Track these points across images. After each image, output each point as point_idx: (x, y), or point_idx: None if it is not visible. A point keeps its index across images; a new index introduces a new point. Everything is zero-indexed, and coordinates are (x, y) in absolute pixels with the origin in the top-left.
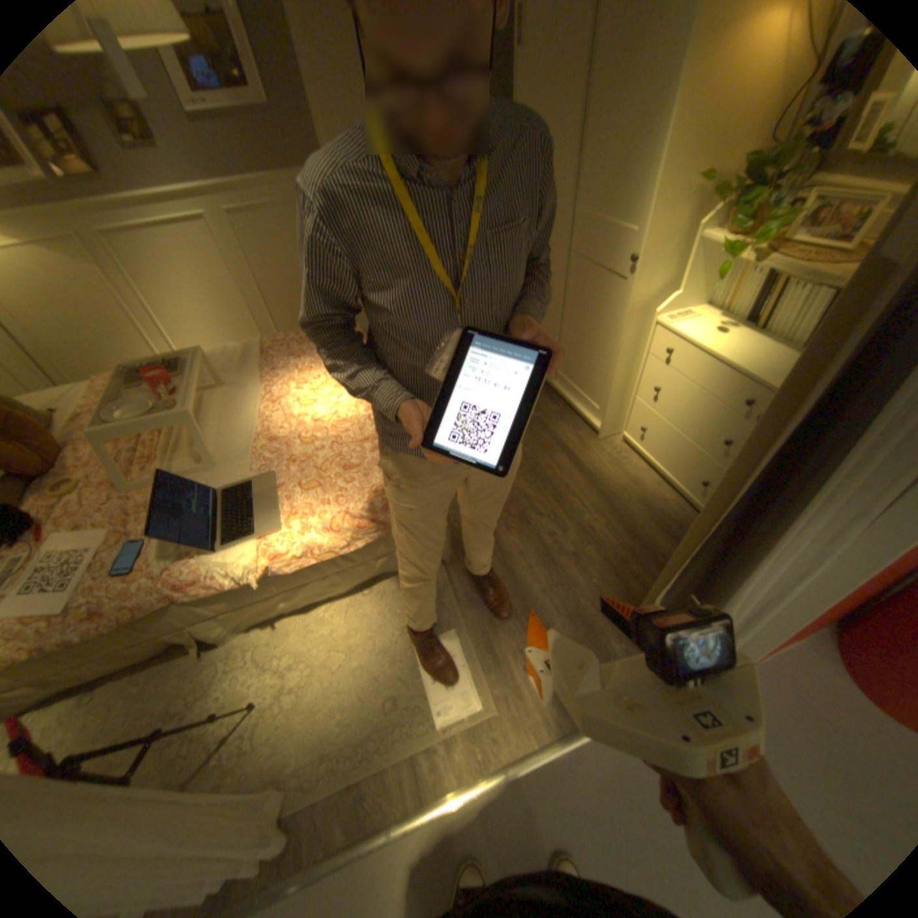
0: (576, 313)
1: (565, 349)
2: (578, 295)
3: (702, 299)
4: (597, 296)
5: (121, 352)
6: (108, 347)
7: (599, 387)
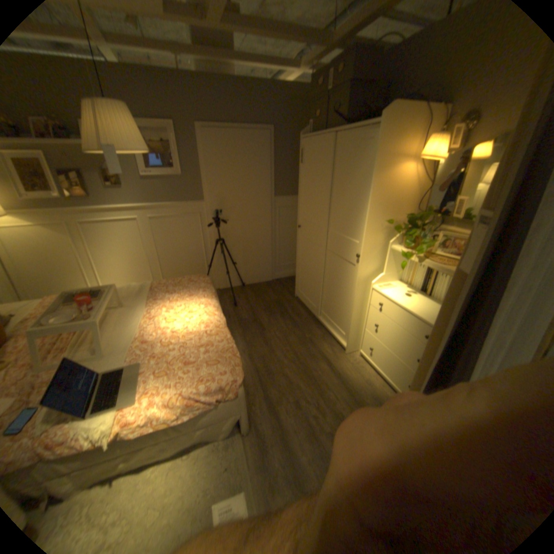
0: (330, 279)
1: (325, 298)
2: (331, 270)
3: (396, 278)
4: (341, 272)
5: (68, 282)
6: (61, 279)
7: (345, 321)
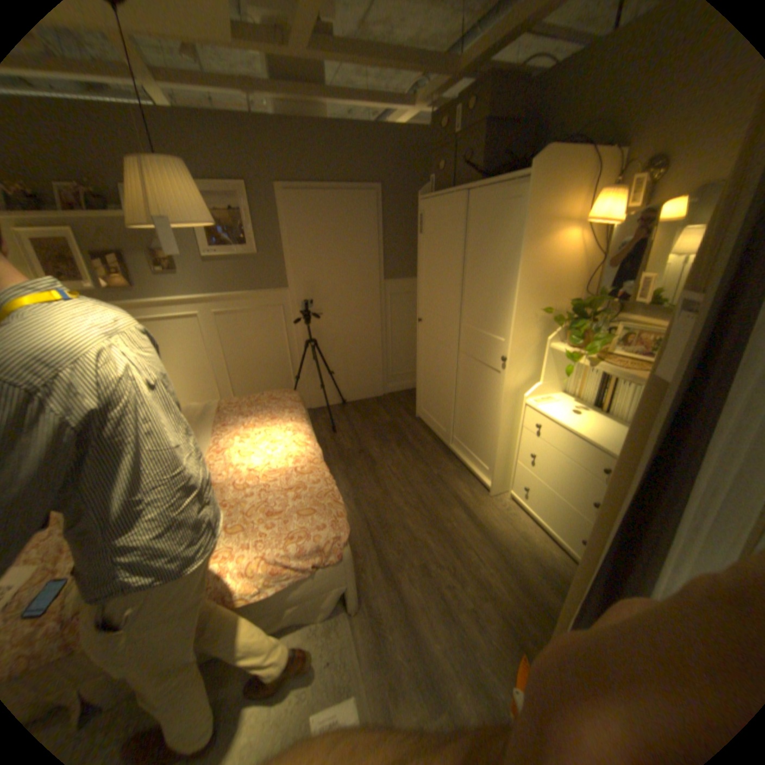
0: (465, 393)
1: (459, 420)
2: (466, 381)
3: (558, 389)
4: (480, 383)
5: None
6: None
7: (487, 451)
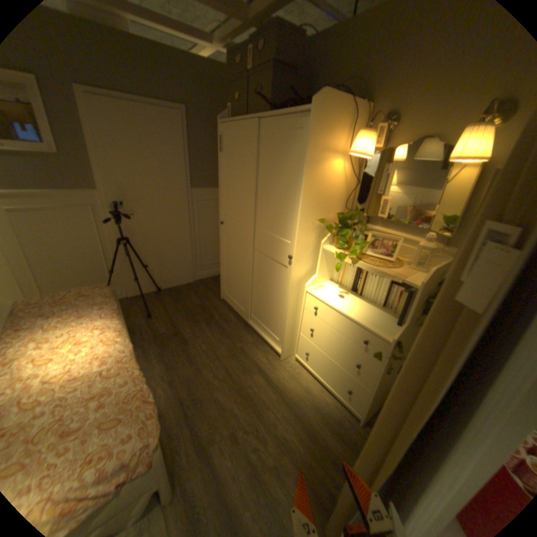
0: (260, 282)
1: (255, 301)
2: (260, 272)
3: (327, 278)
4: (271, 274)
5: None
6: None
7: (278, 326)
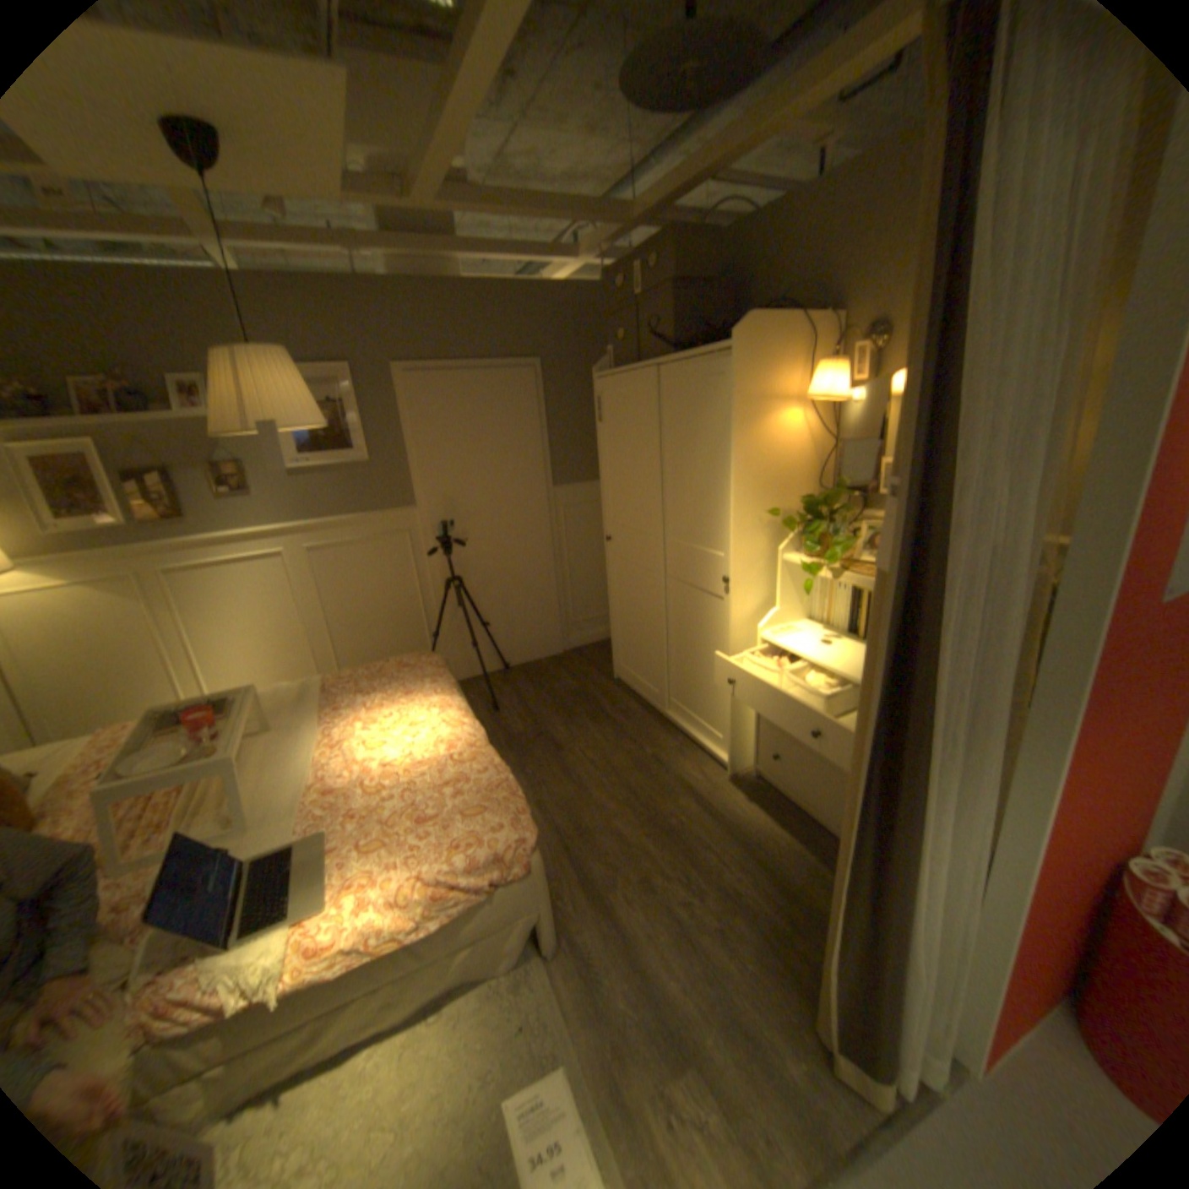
0: (680, 634)
1: (675, 673)
2: (680, 616)
3: (802, 615)
4: (698, 616)
5: (135, 700)
6: (122, 695)
7: (718, 712)
